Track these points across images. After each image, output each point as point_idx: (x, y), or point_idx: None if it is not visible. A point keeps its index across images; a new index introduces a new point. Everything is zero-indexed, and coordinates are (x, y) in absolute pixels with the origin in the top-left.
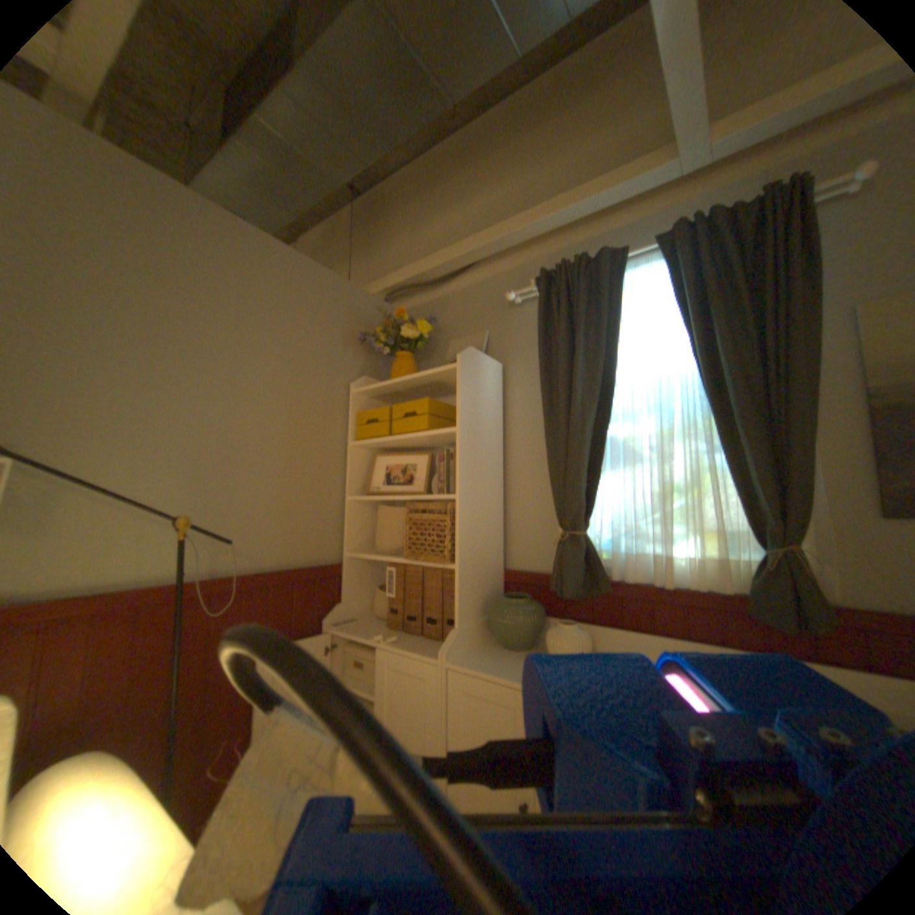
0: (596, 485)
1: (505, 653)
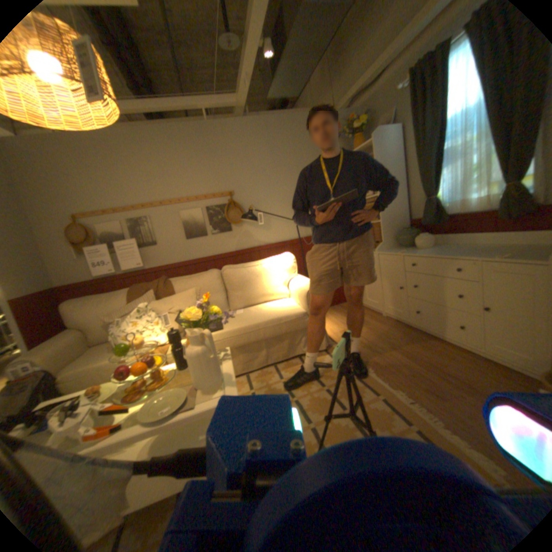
0: (441, 173)
1: (401, 248)
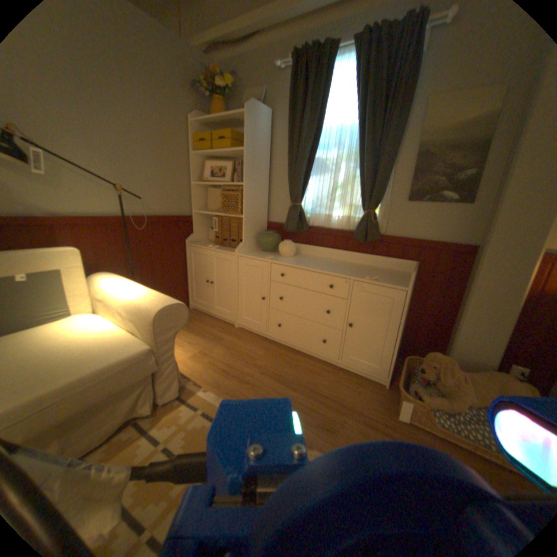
0: (308, 182)
1: (262, 252)
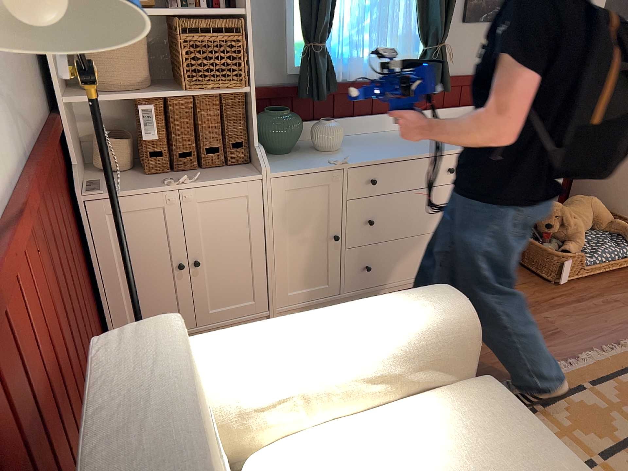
0: None
1: (283, 157)
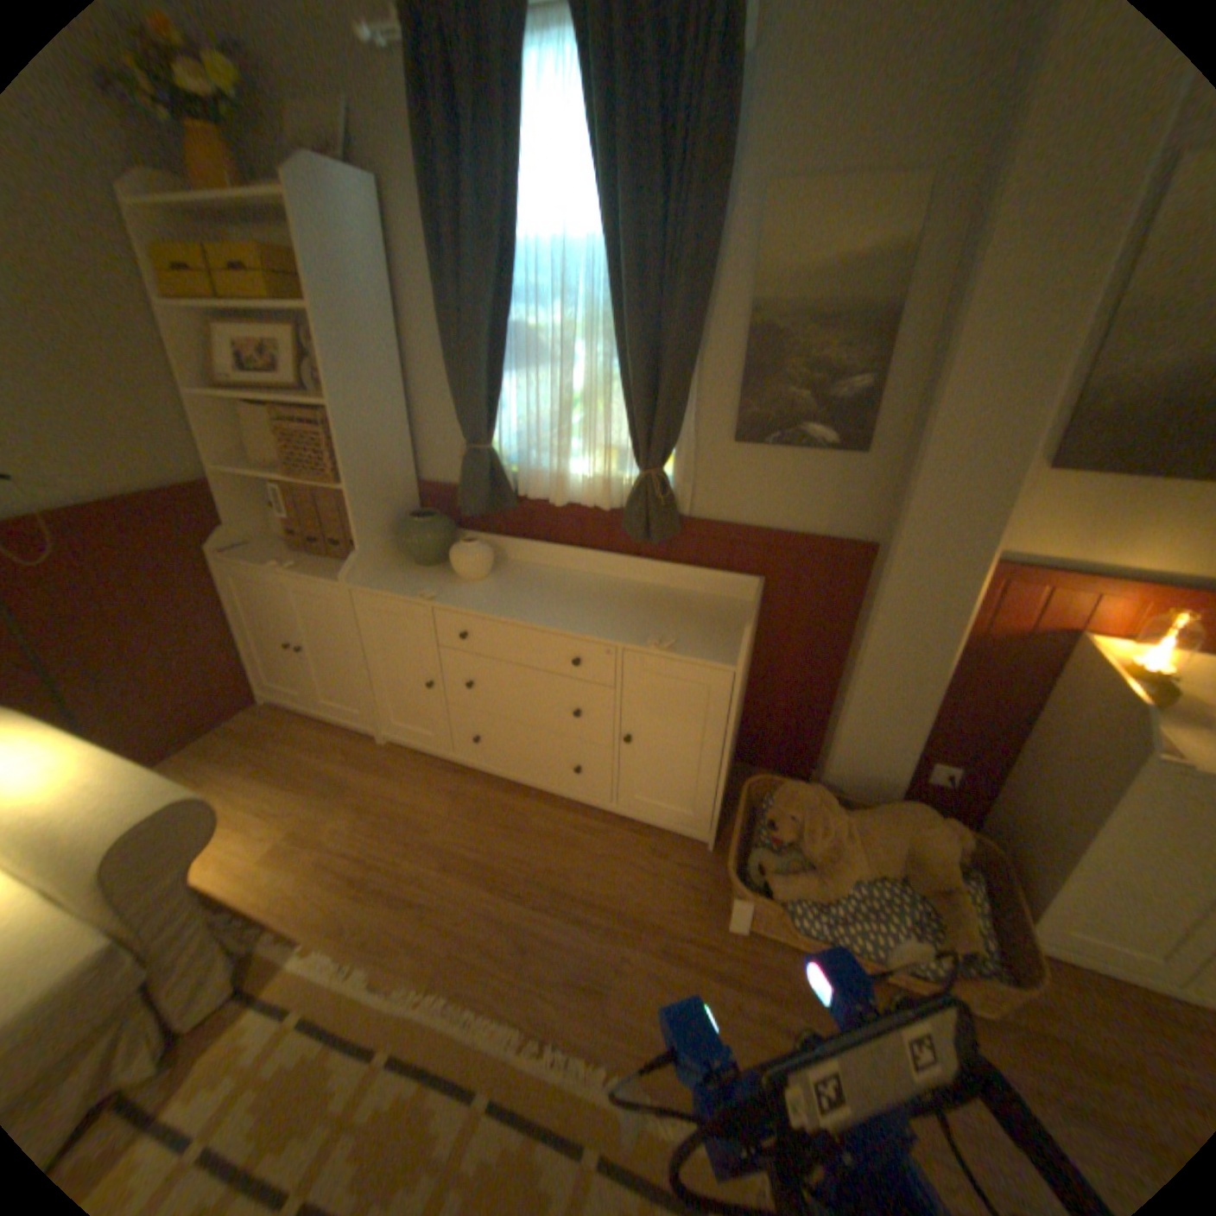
0: (502, 390)
1: (413, 571)
